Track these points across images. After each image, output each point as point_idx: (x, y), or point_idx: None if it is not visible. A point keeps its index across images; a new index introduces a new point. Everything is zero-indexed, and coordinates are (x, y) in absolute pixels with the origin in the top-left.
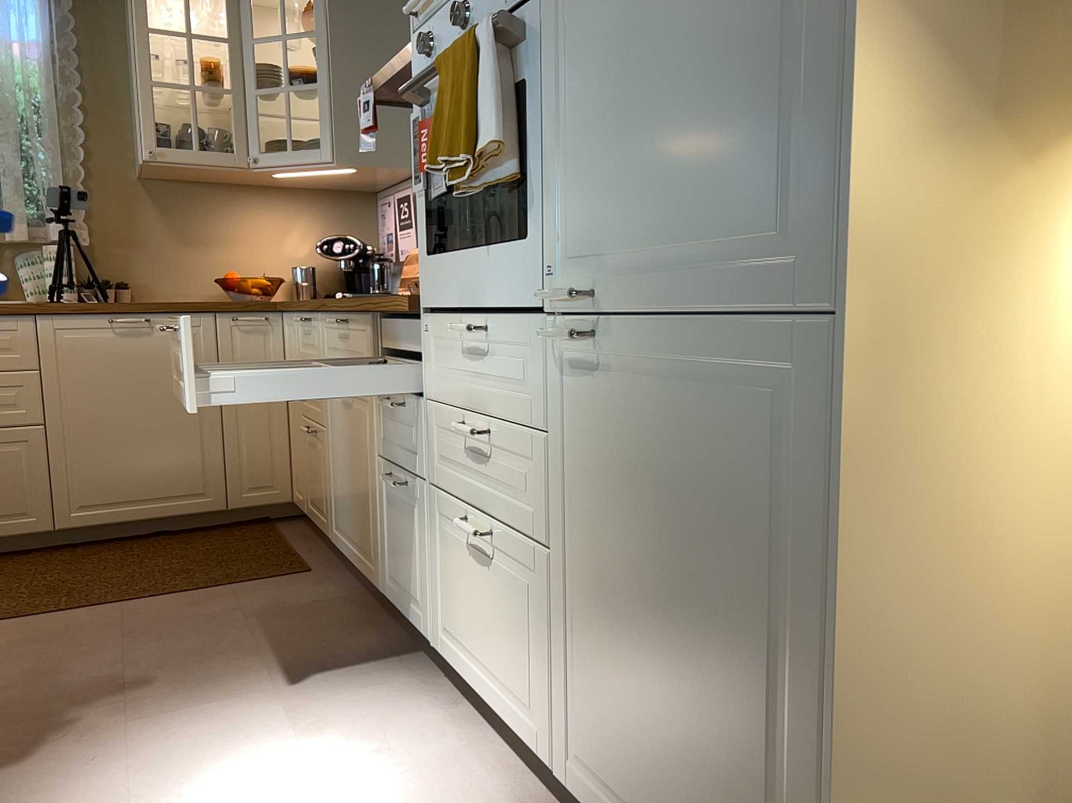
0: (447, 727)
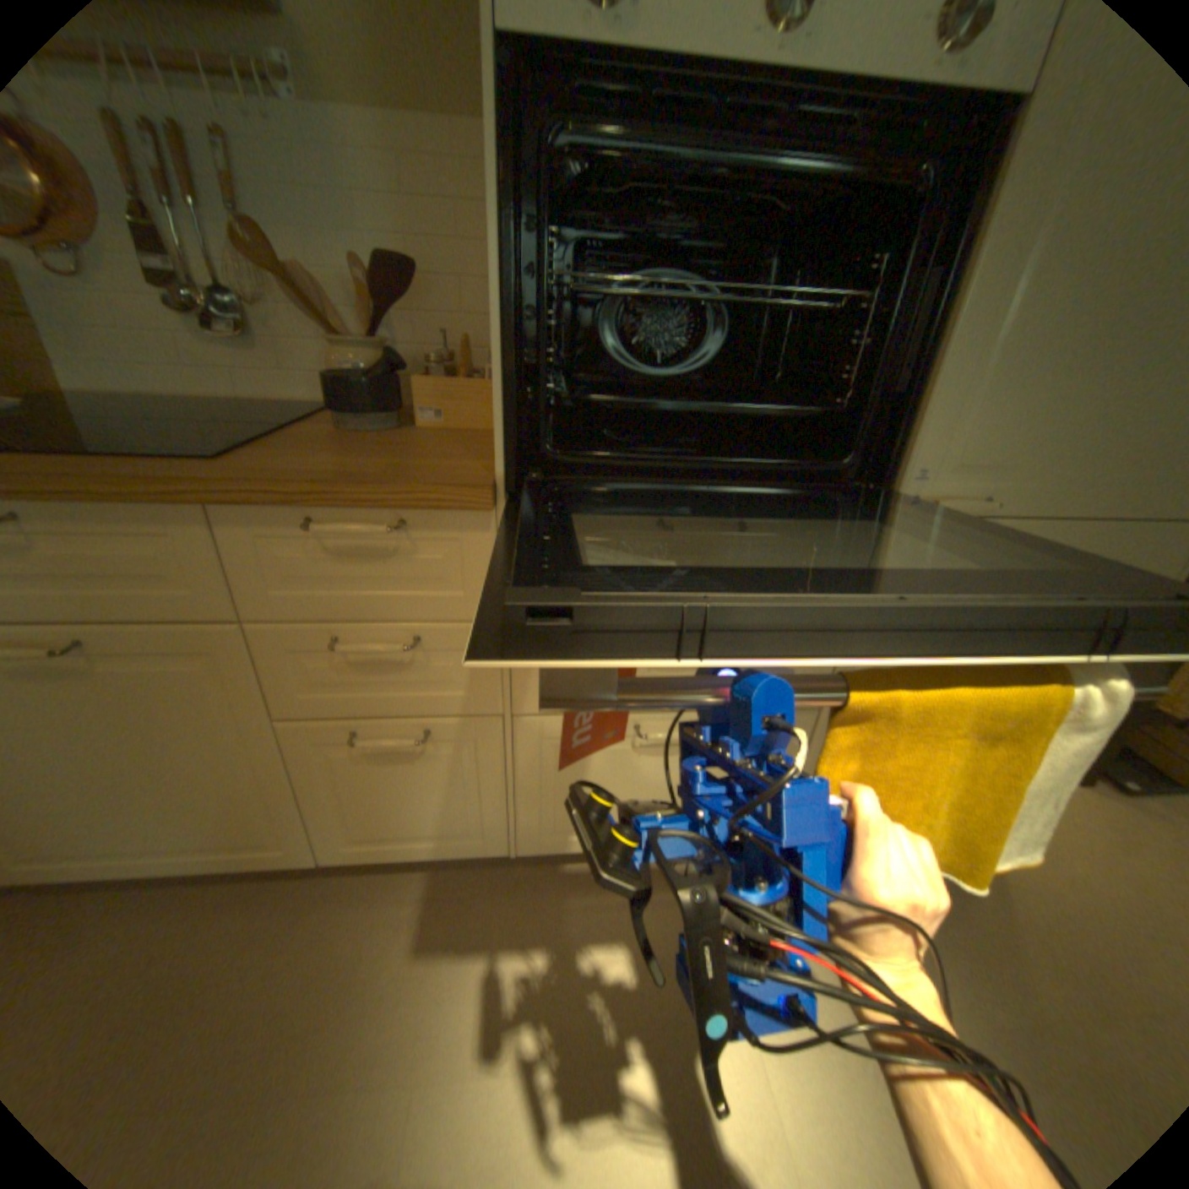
0: (587, 895)
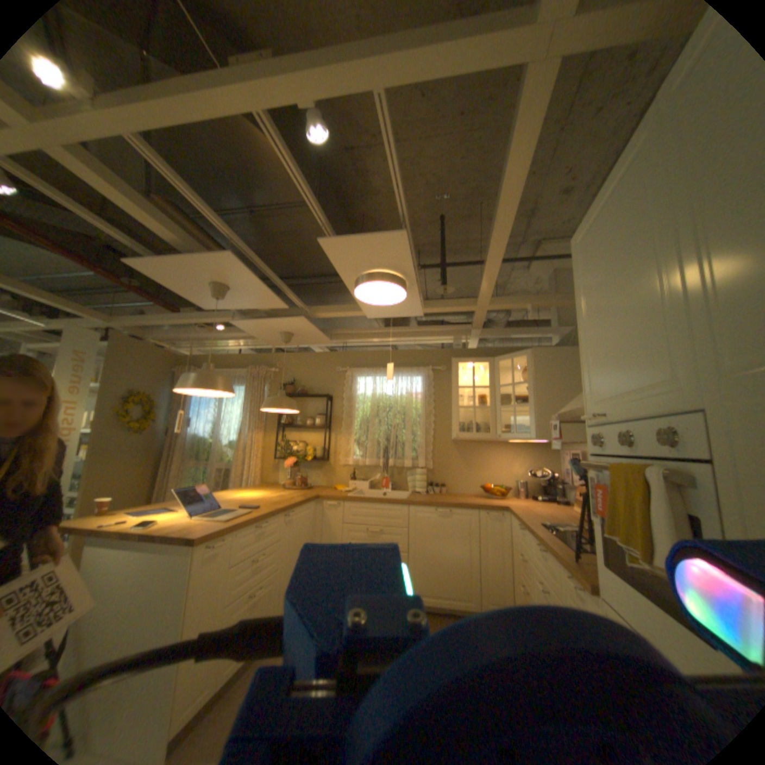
0: None
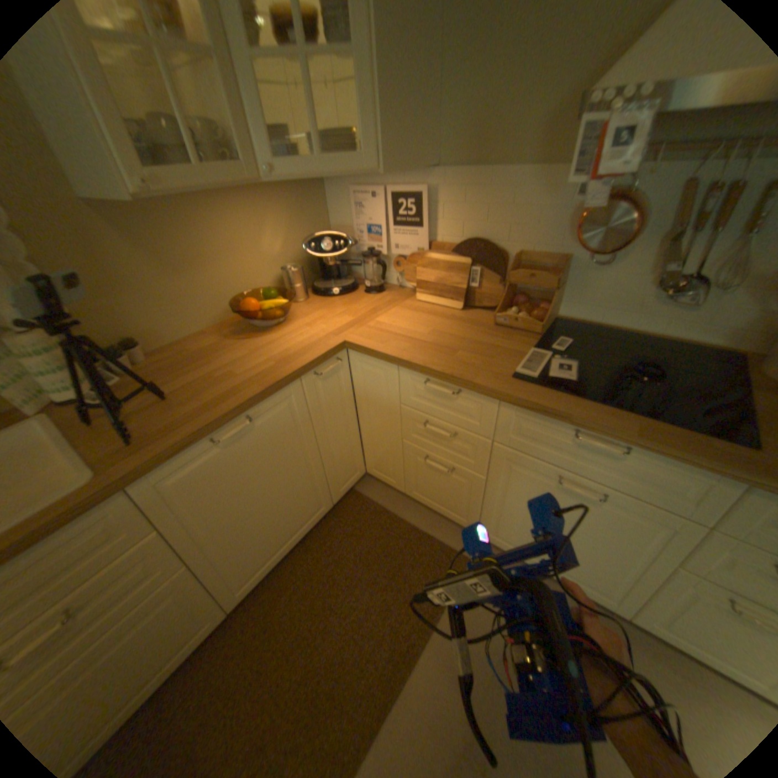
0: None
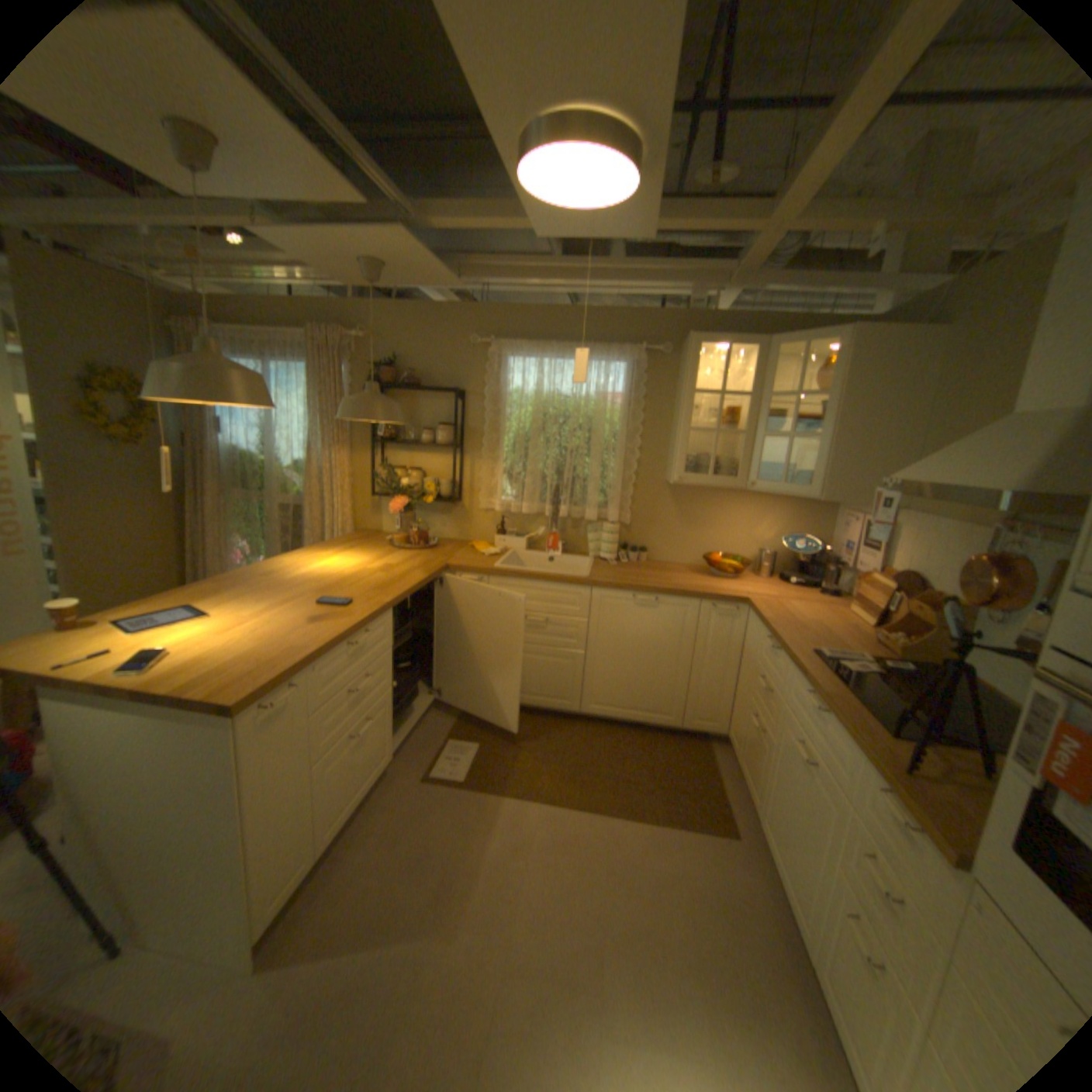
0: None
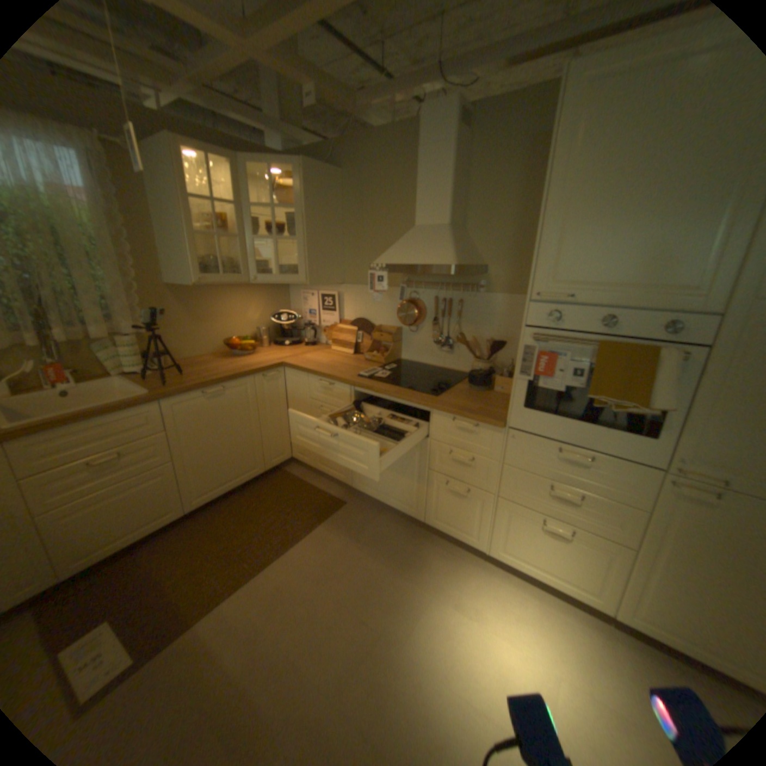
0: (513, 588)
